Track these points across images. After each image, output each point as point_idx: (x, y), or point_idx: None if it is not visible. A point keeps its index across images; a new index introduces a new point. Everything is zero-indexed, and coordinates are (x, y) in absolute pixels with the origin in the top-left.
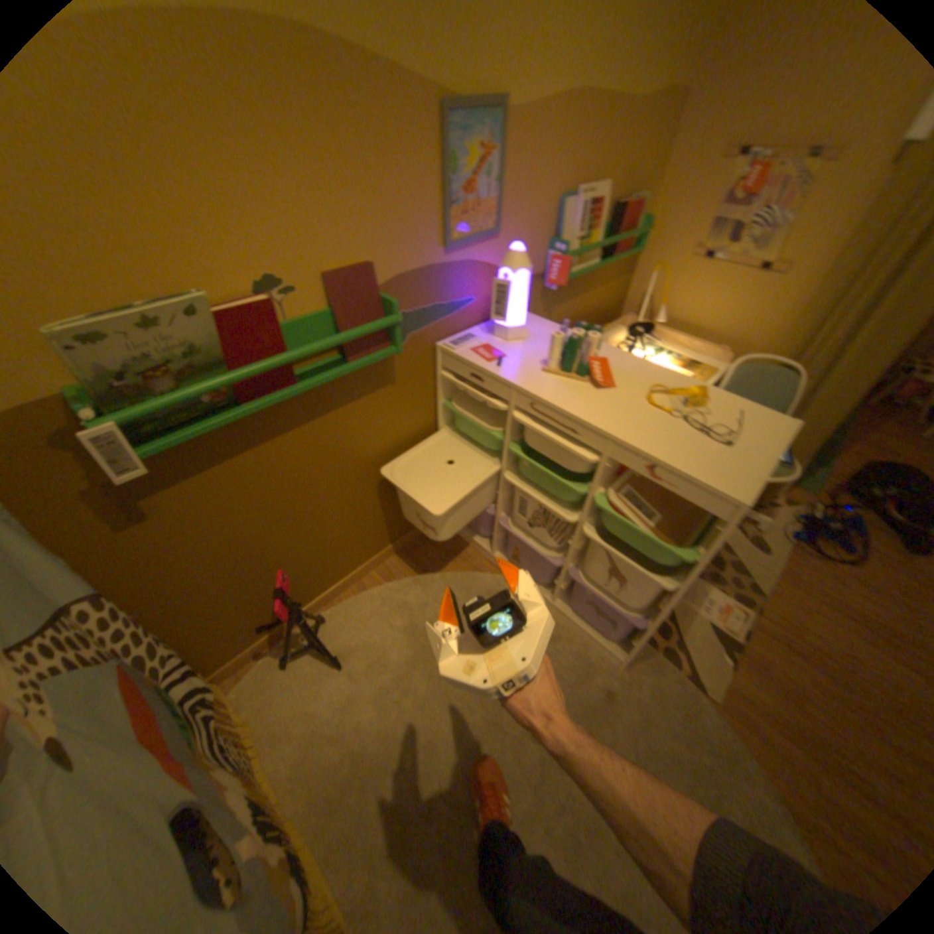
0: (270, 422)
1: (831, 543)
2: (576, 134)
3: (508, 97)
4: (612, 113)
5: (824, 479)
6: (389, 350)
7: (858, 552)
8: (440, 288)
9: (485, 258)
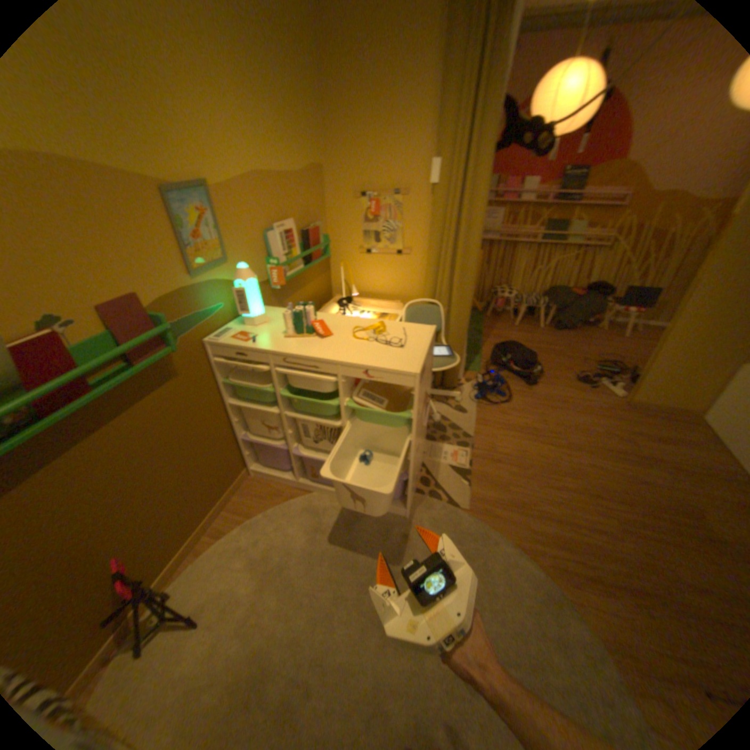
0: (74, 429)
1: (493, 395)
2: (260, 196)
3: (206, 181)
4: (279, 183)
5: (479, 362)
6: (166, 351)
7: (507, 395)
8: (195, 302)
9: (222, 277)
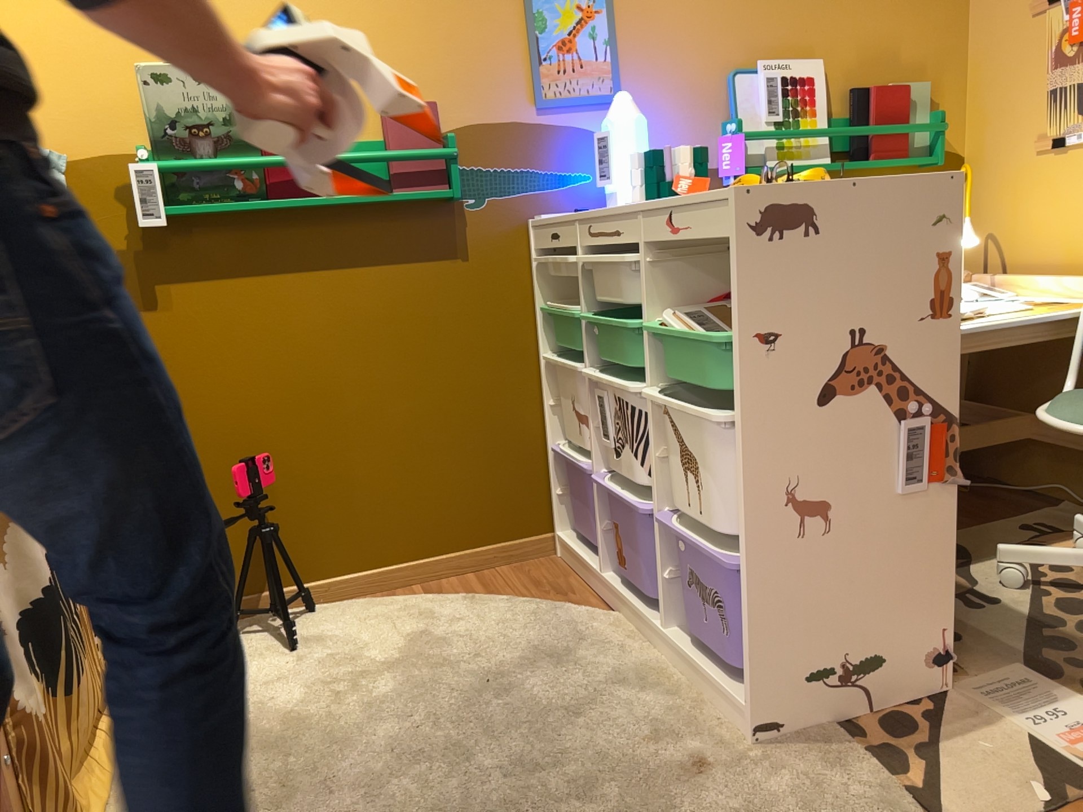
0: (300, 249)
1: None
2: (733, 7)
3: None
4: None
5: None
6: (441, 190)
7: None
8: (531, 151)
9: (600, 128)
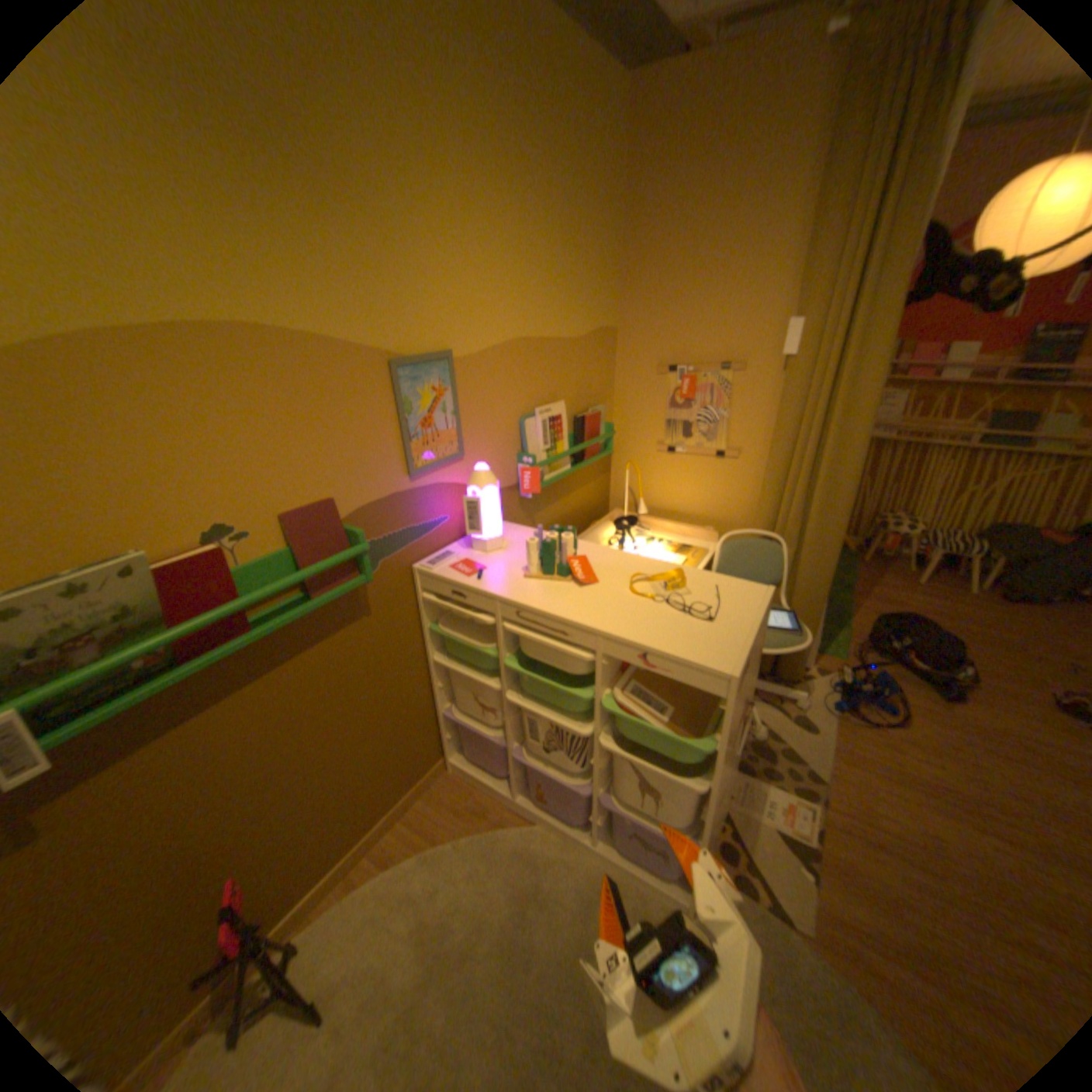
0: (219, 680)
1: (873, 708)
2: (521, 371)
3: (450, 353)
4: (550, 353)
5: (847, 641)
6: (357, 580)
7: (901, 713)
8: (409, 513)
9: (452, 479)
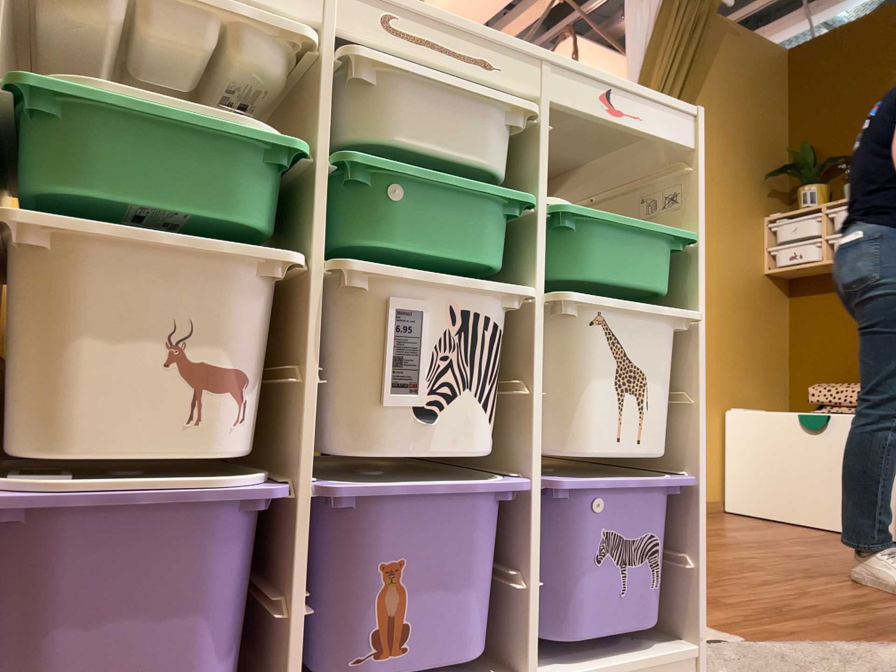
0: None
1: None
2: None
3: None
4: None
5: None
6: None
7: None
8: None
9: None
